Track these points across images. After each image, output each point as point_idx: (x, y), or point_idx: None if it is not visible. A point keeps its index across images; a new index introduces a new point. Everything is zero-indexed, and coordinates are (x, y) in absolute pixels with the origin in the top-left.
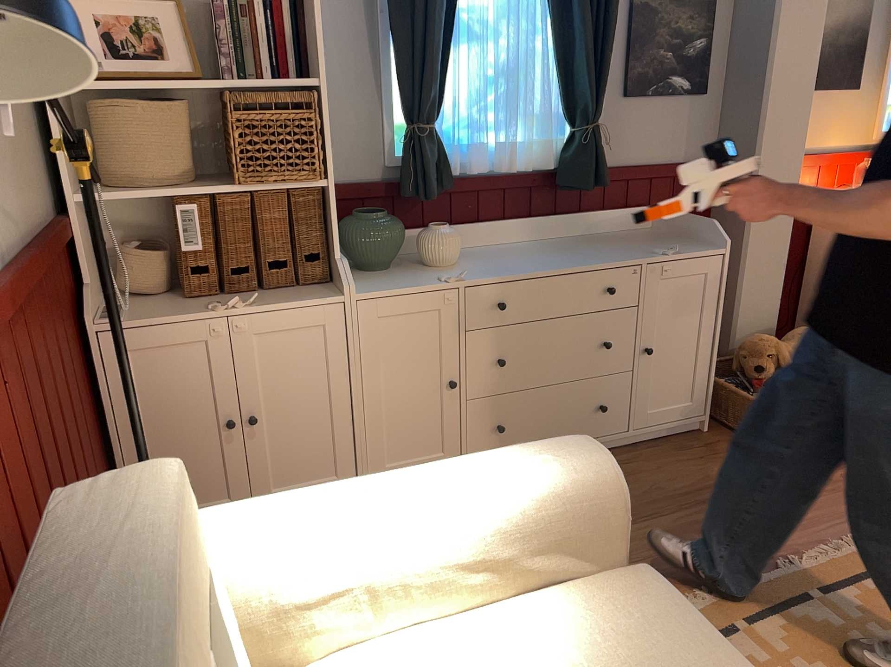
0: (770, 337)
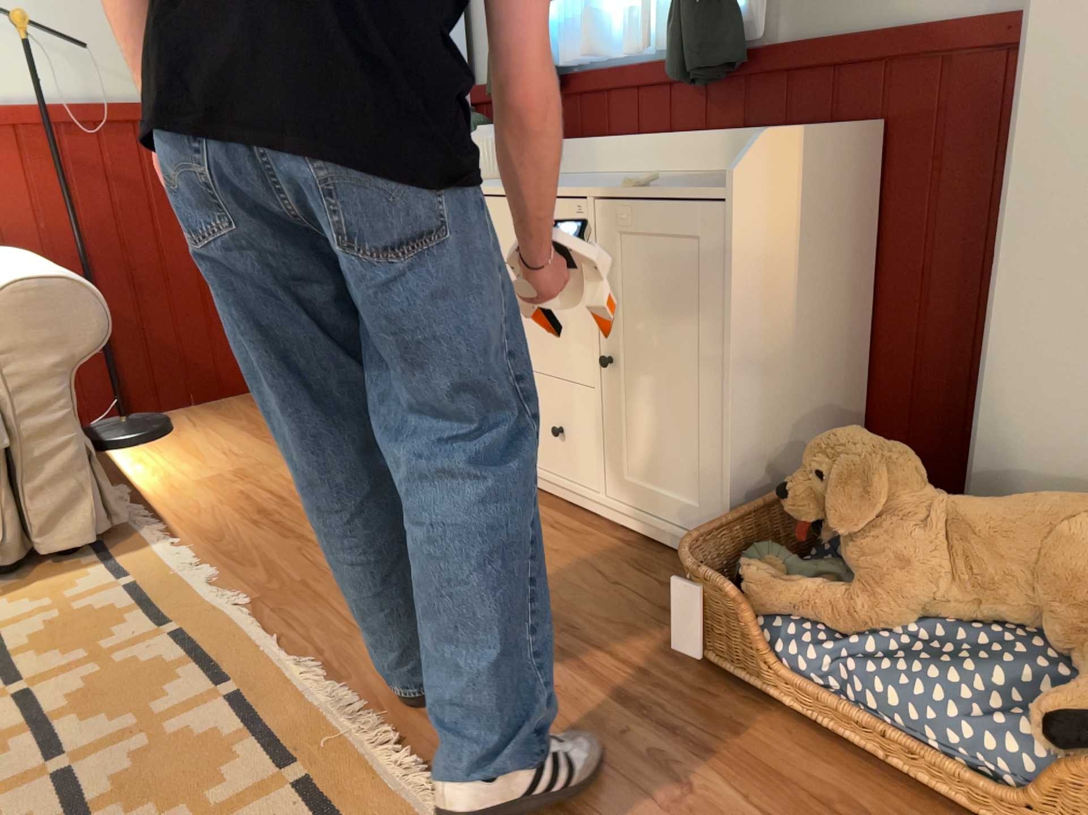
0: (881, 445)
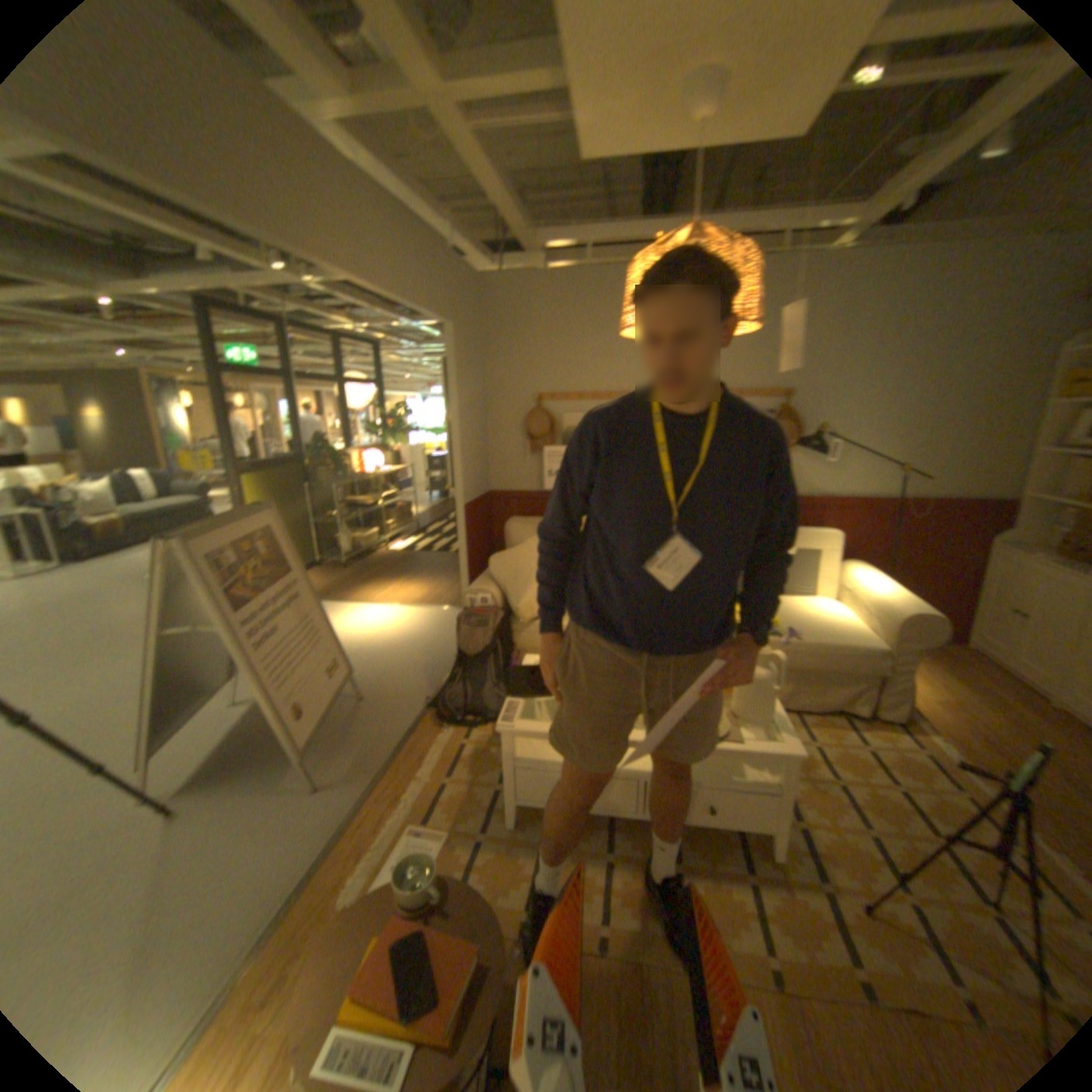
0: None
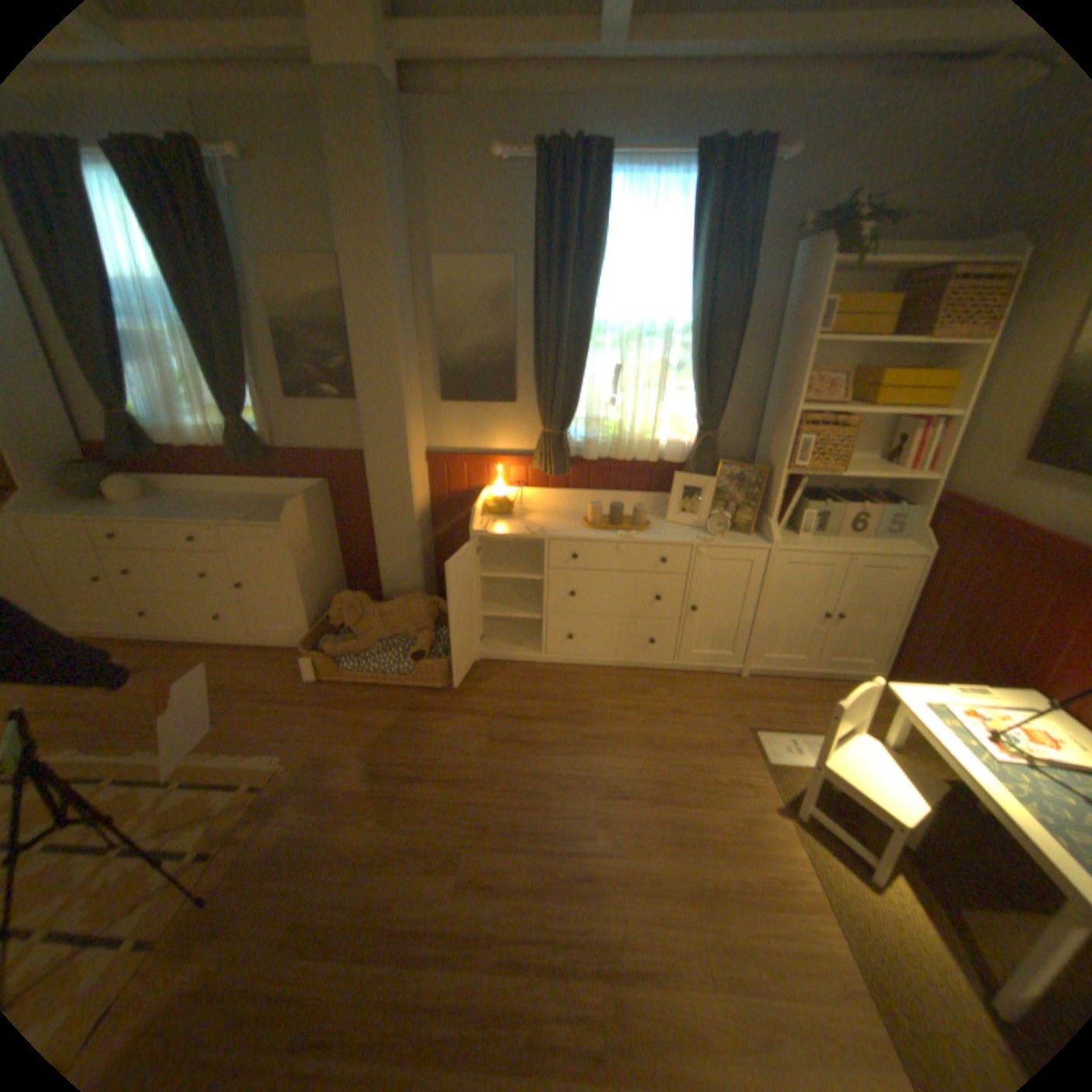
0: (355, 596)
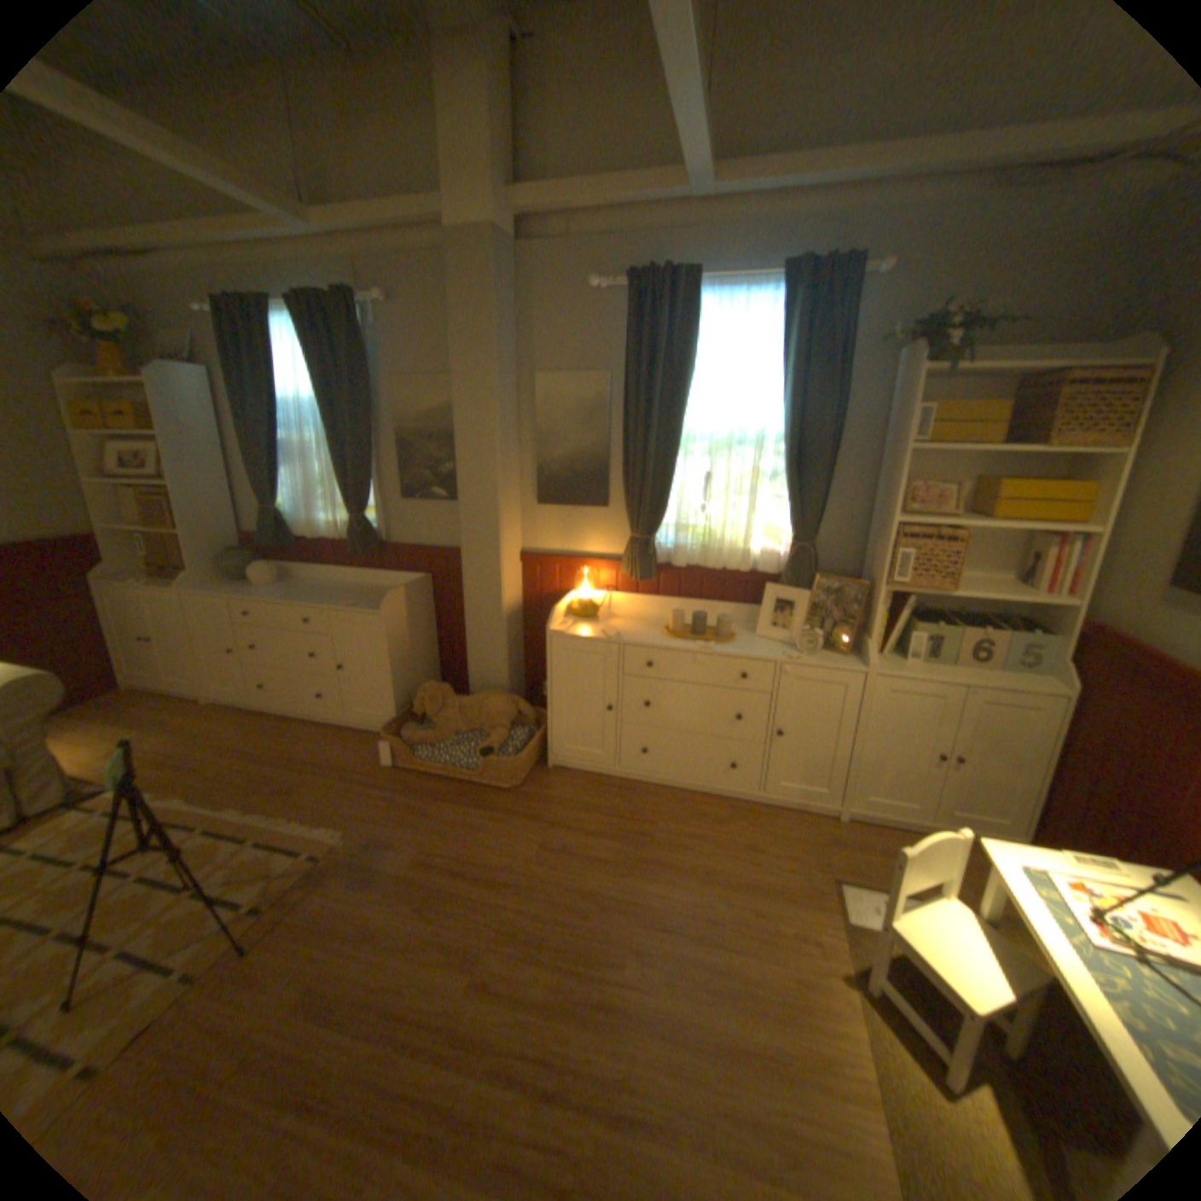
0: (439, 688)
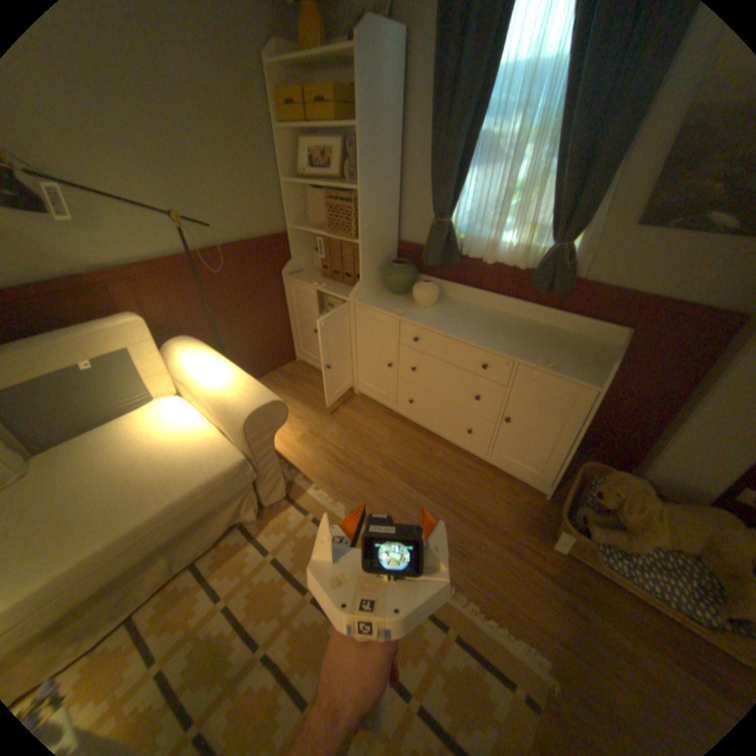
0: (644, 486)
